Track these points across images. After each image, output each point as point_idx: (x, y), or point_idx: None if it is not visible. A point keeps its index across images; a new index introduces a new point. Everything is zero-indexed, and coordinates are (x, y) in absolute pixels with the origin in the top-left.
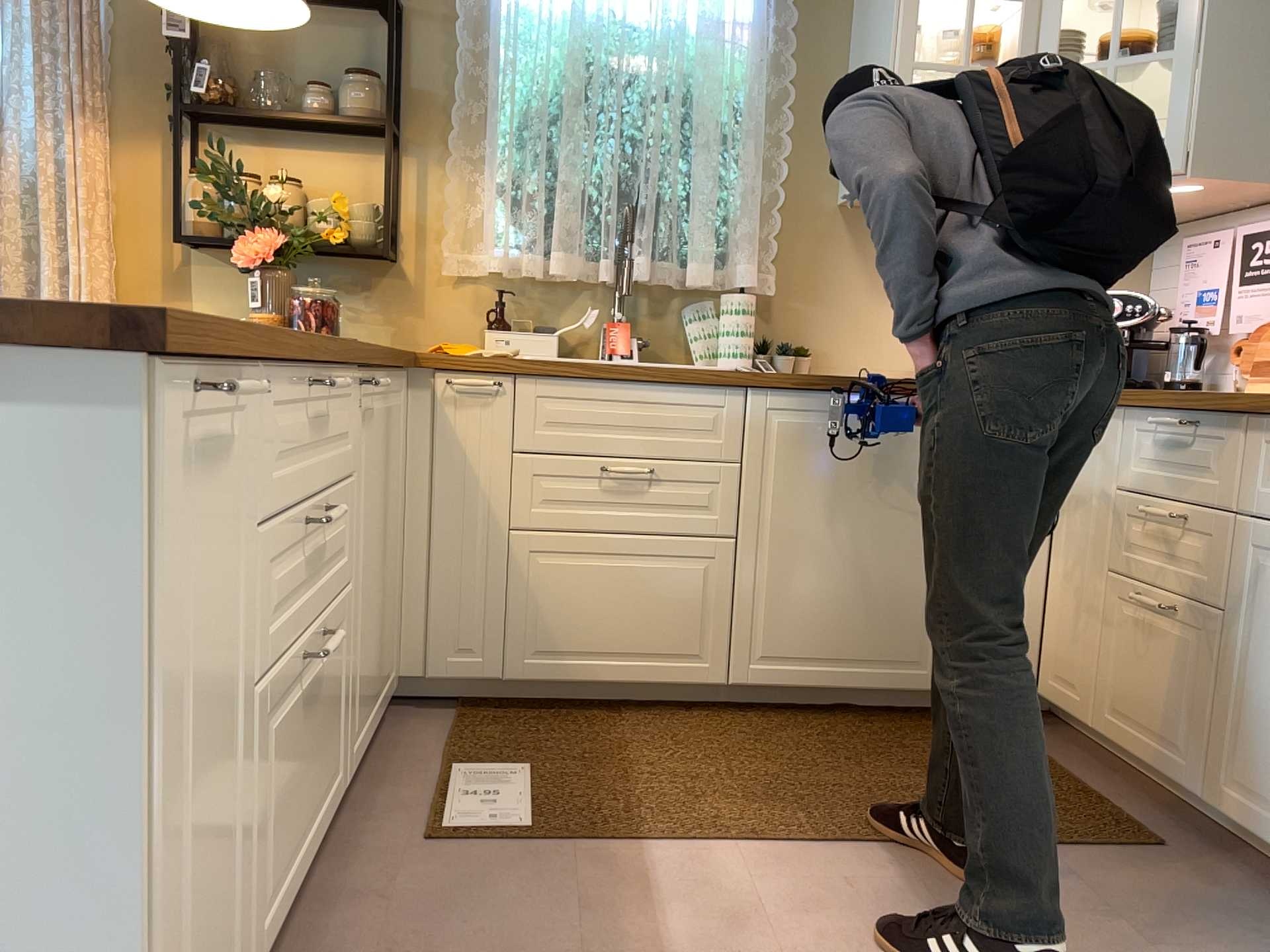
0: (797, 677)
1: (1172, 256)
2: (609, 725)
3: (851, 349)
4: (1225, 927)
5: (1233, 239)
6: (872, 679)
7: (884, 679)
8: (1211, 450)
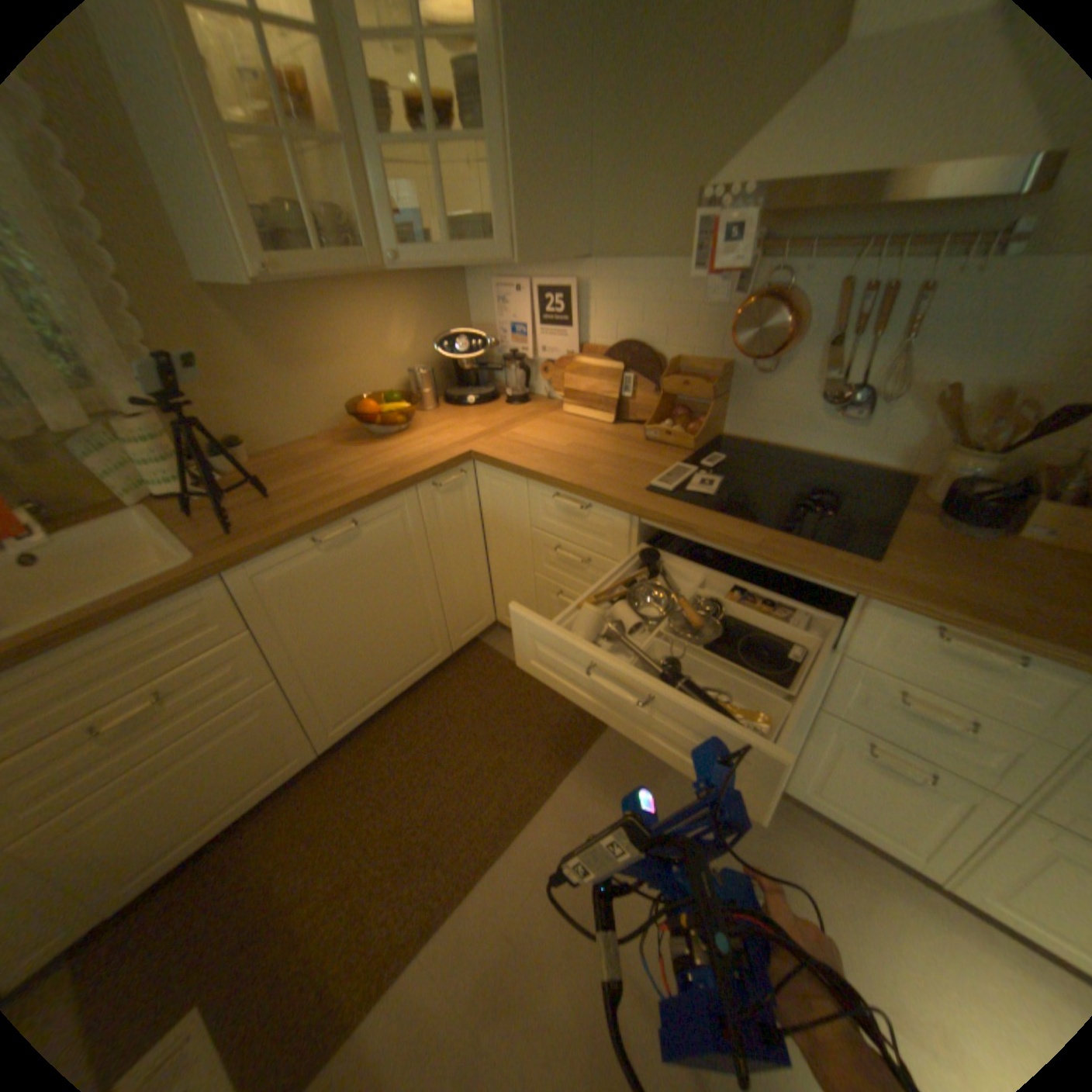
0: (363, 716)
1: (479, 286)
2: (239, 858)
3: (274, 423)
4: (662, 780)
5: (528, 289)
6: (410, 681)
7: (417, 675)
8: (601, 523)
